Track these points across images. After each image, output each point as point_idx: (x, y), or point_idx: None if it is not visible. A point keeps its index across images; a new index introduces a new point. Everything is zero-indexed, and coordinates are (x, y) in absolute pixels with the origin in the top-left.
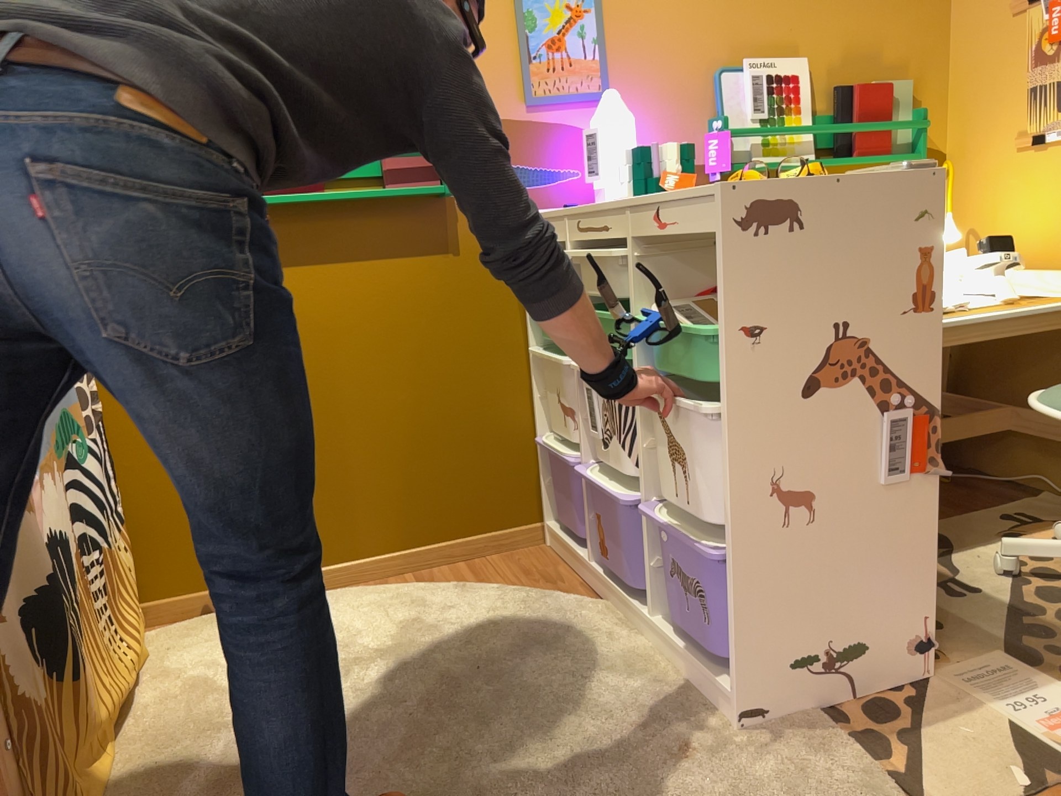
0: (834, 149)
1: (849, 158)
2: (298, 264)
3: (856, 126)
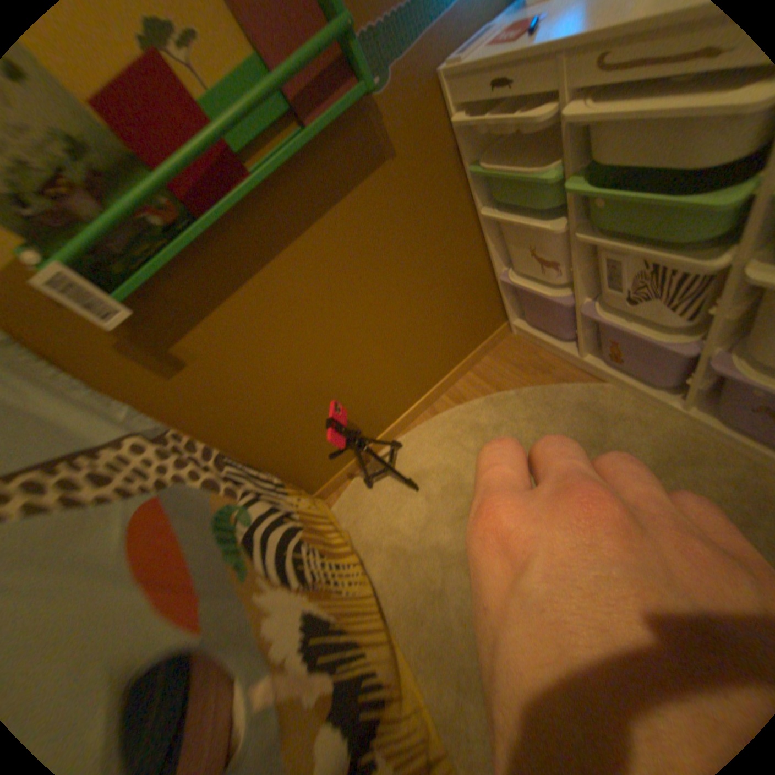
0: None
1: None
2: (270, 260)
3: None
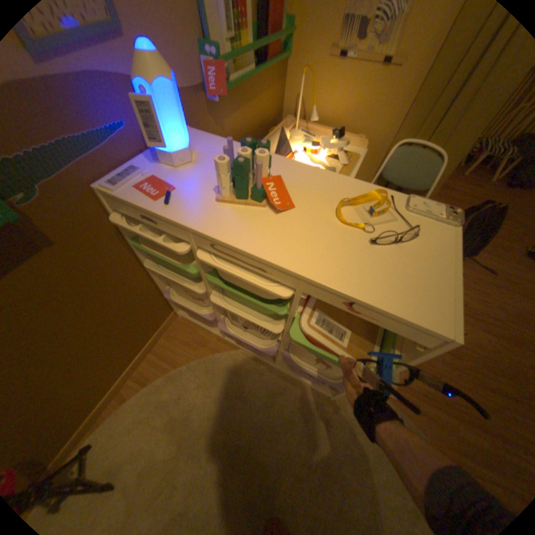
0: (259, 53)
1: (266, 61)
2: None
3: (274, 39)
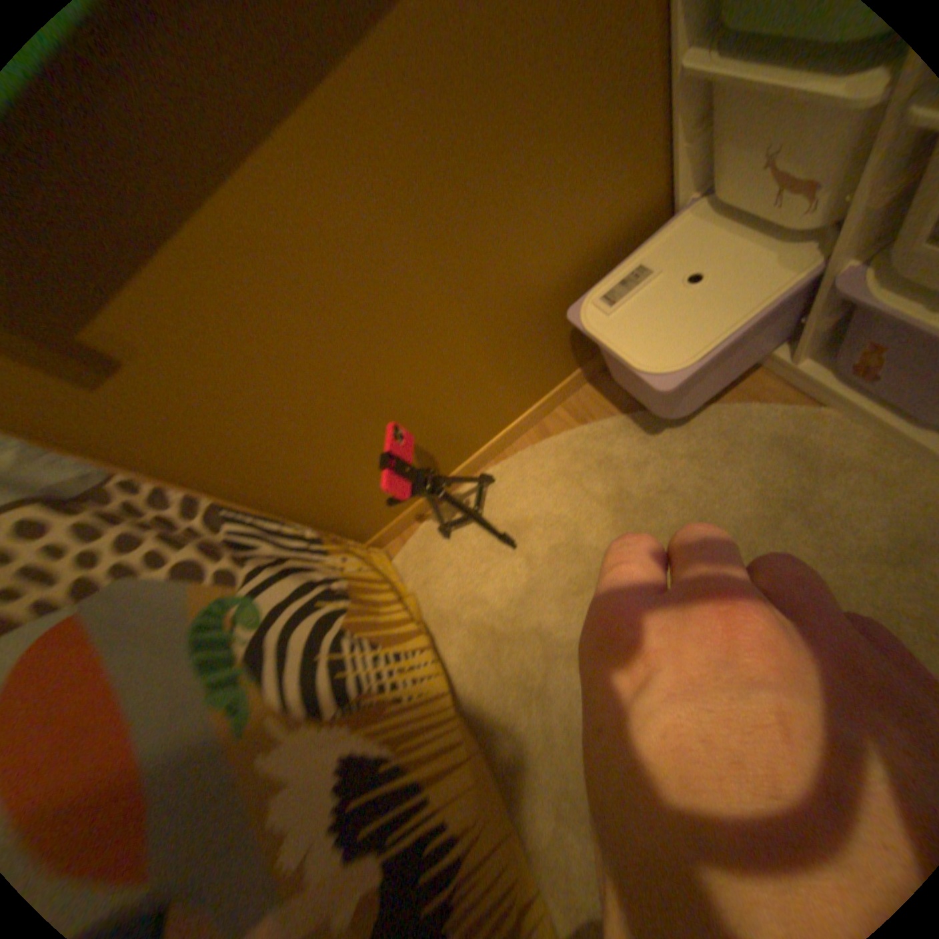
0: None
1: None
2: (252, 152)
3: None
